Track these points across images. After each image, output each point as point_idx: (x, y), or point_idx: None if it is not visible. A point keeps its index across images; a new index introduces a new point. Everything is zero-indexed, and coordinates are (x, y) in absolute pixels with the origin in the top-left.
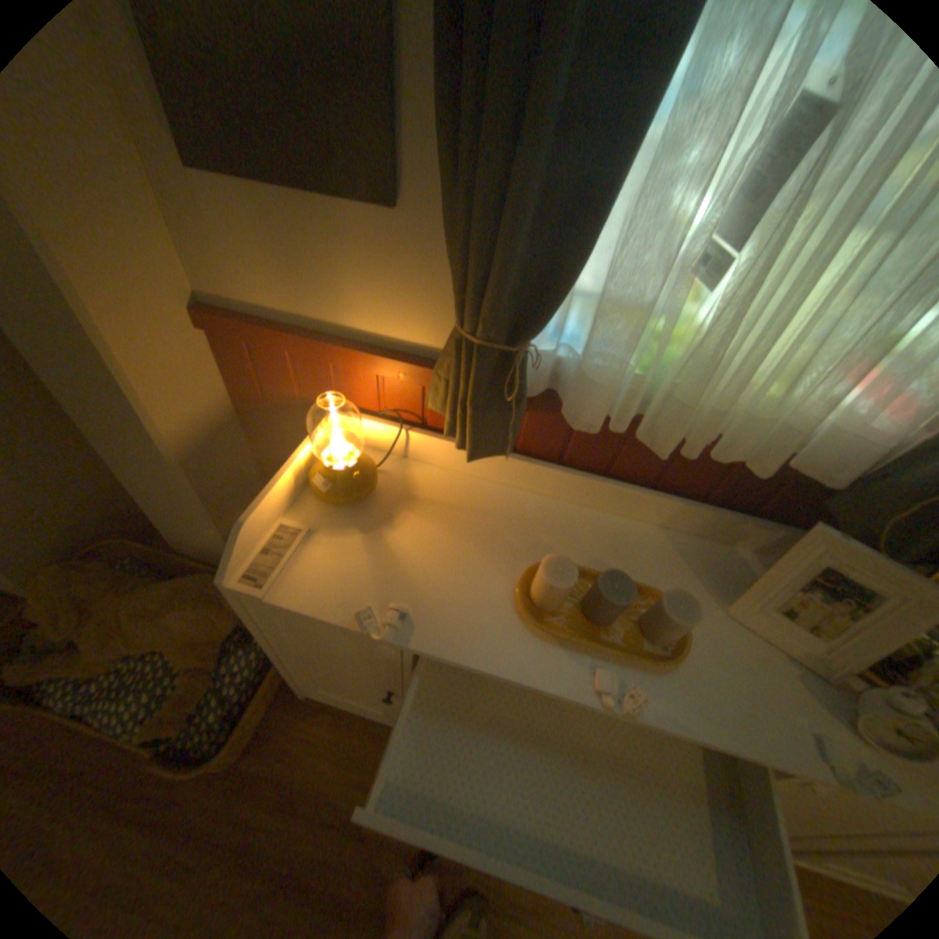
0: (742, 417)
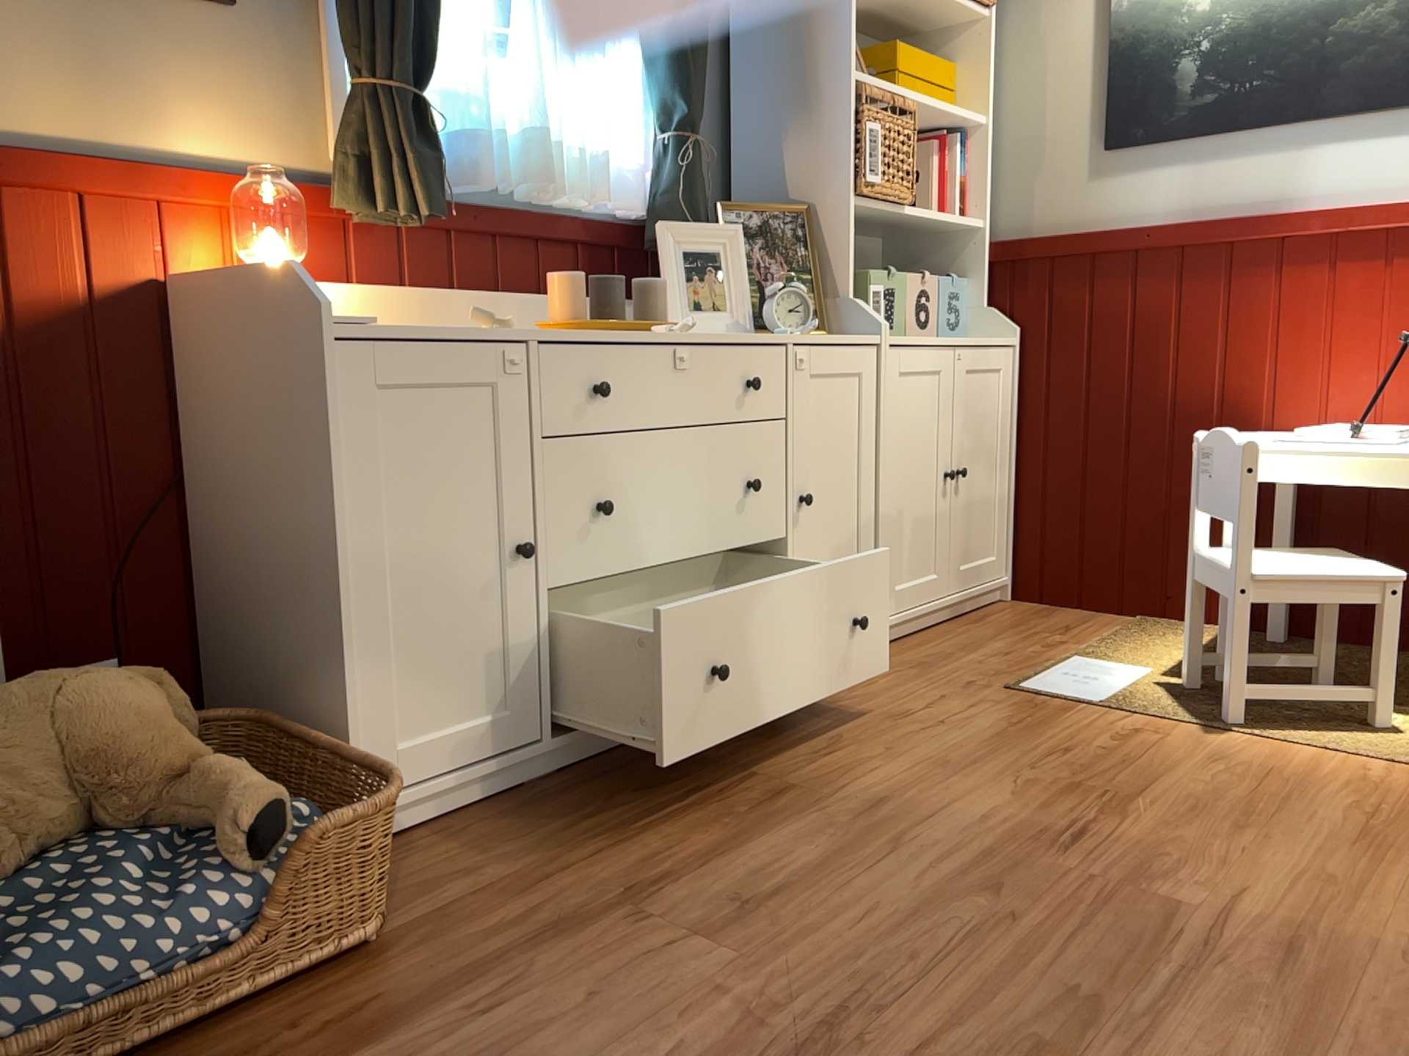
0: (561, 178)
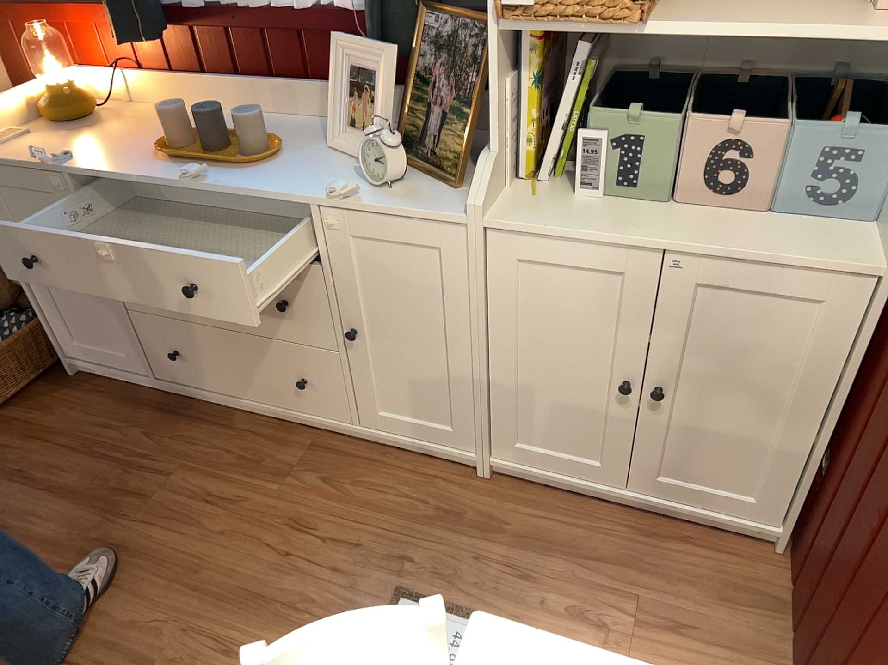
0: None
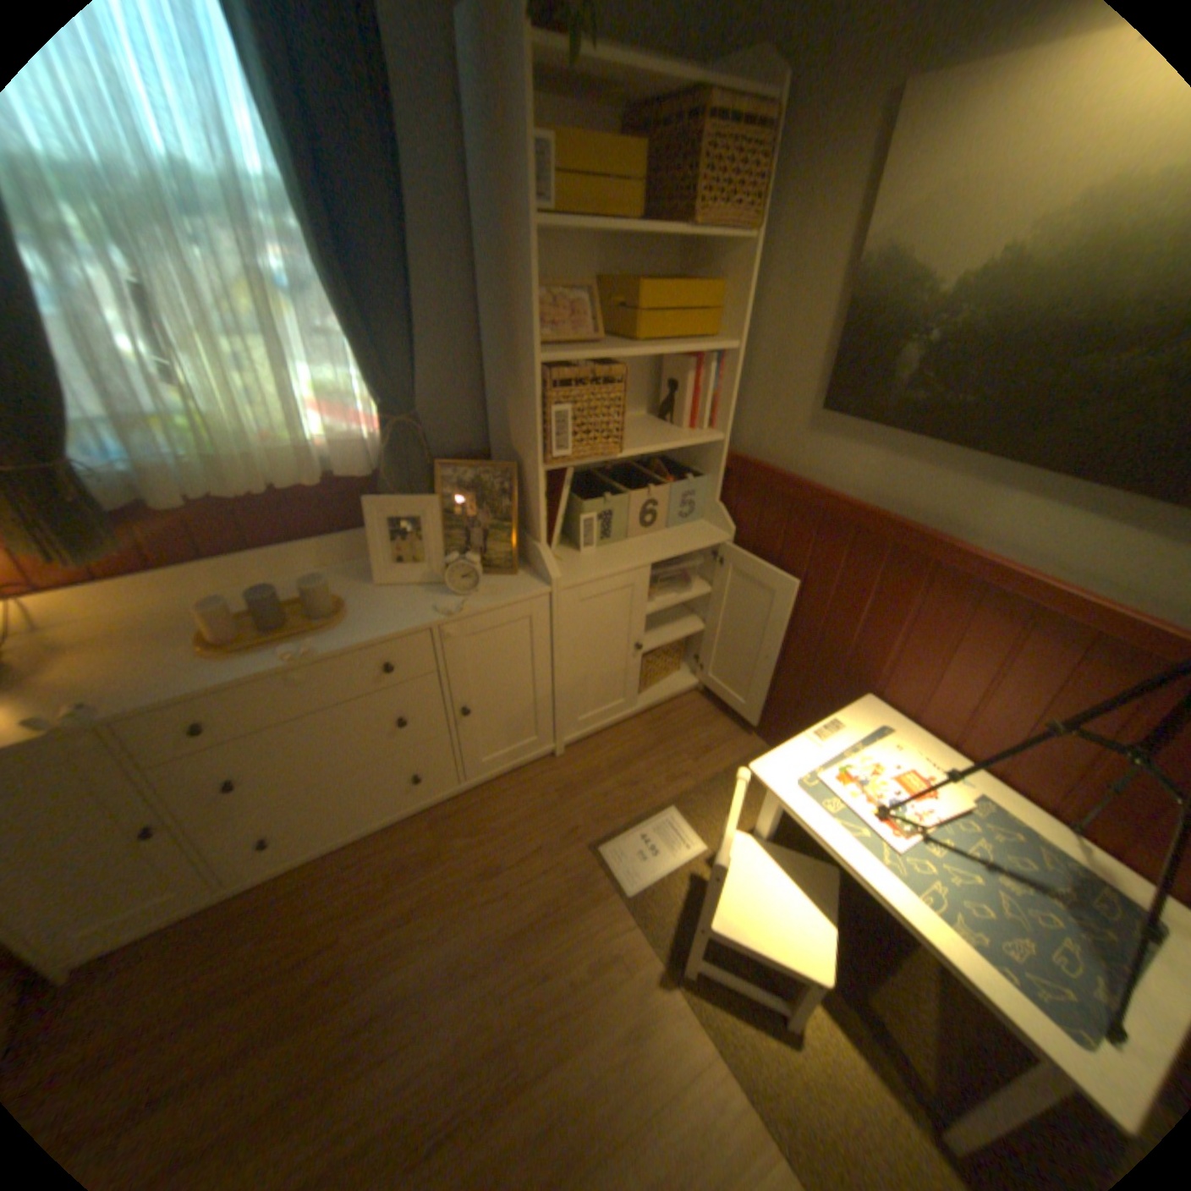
0: (284, 460)
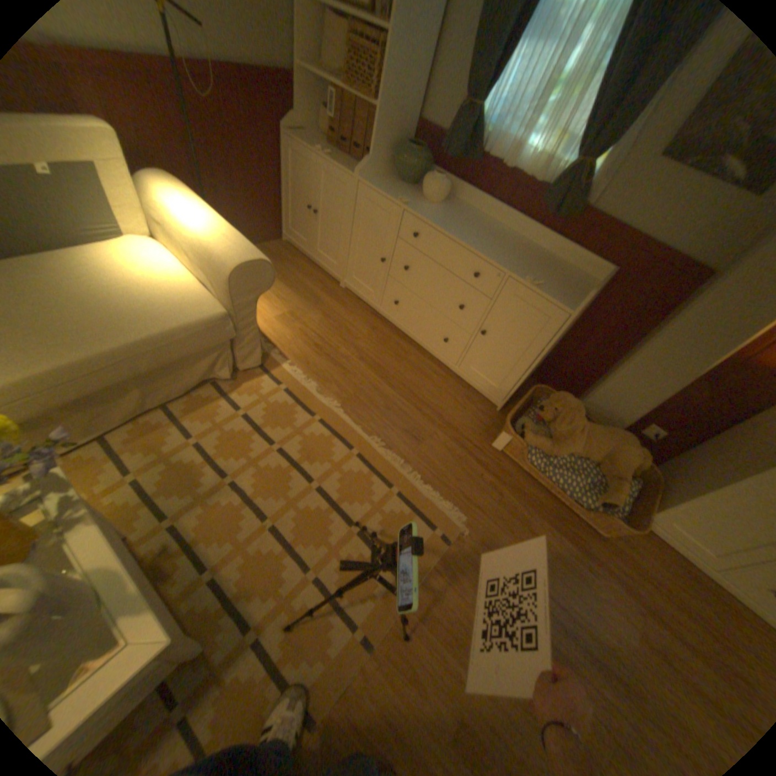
0: None
